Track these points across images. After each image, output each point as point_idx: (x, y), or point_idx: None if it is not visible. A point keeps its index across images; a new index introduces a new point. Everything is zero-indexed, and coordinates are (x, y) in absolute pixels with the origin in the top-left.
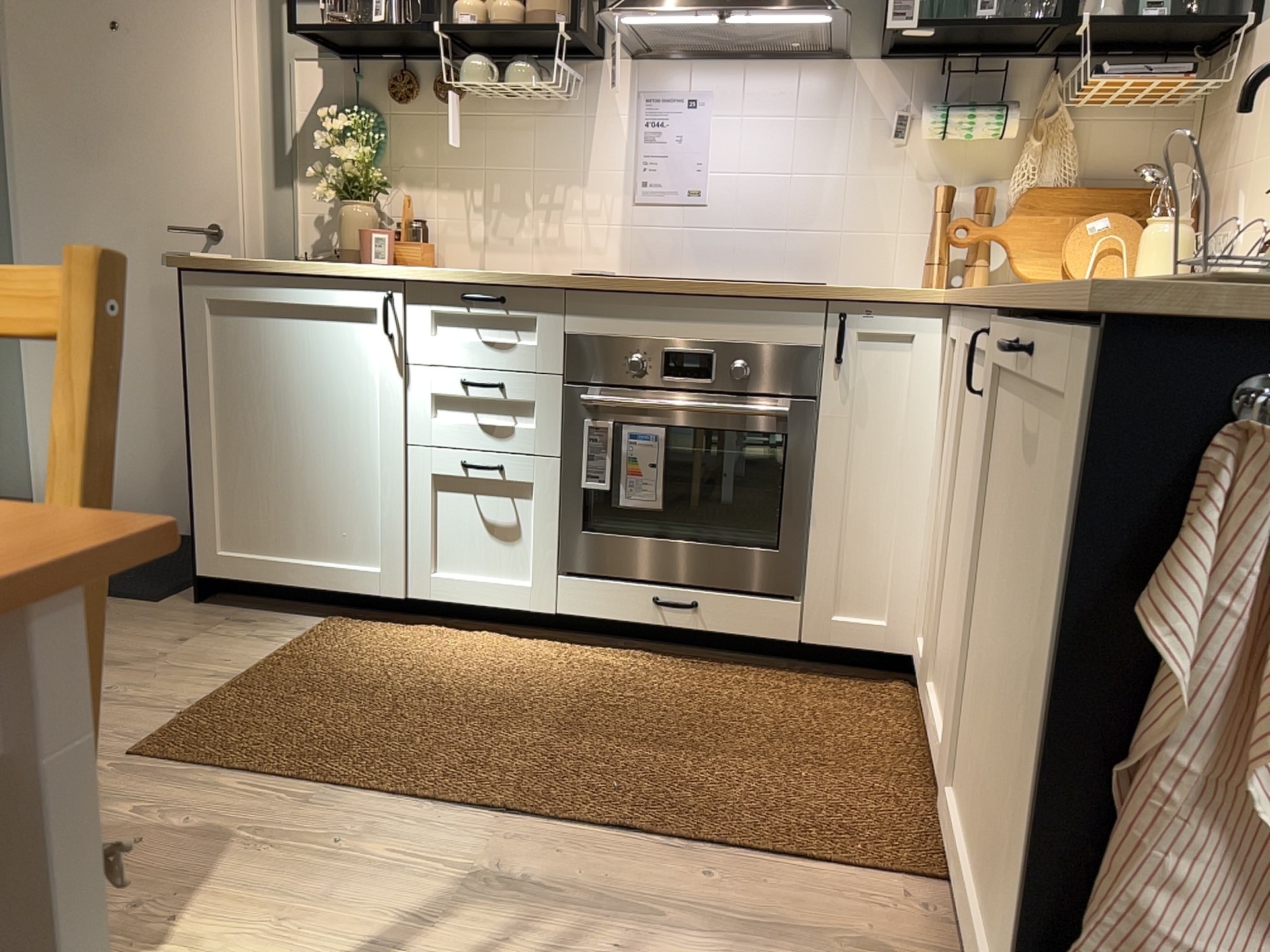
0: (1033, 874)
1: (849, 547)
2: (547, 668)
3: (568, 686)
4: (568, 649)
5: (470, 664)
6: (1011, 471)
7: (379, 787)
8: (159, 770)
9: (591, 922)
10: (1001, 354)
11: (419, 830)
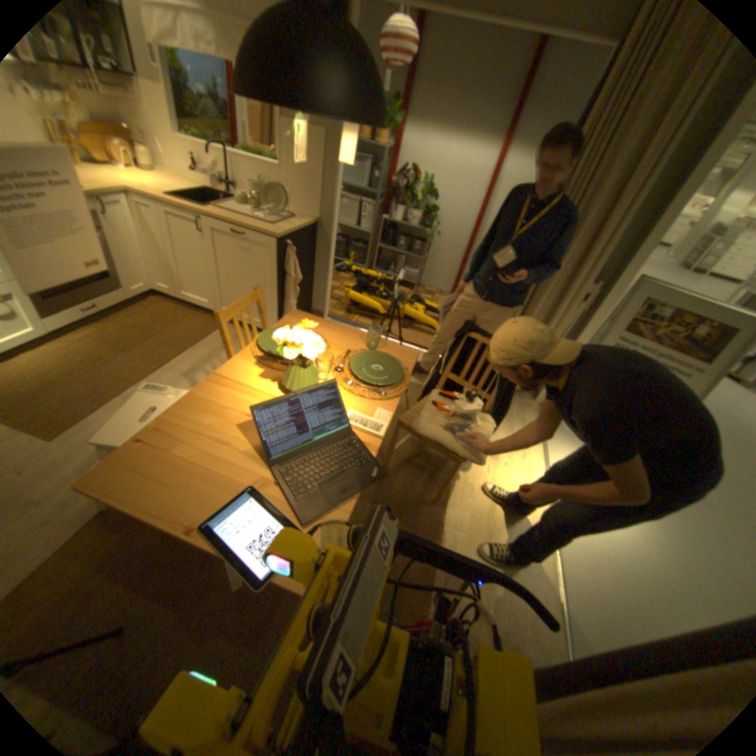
0: (273, 306)
1: (128, 268)
2: (75, 347)
3: (95, 345)
4: (59, 340)
5: (52, 361)
6: (225, 248)
7: (128, 385)
8: (72, 430)
9: (207, 363)
10: (209, 224)
11: (156, 380)
